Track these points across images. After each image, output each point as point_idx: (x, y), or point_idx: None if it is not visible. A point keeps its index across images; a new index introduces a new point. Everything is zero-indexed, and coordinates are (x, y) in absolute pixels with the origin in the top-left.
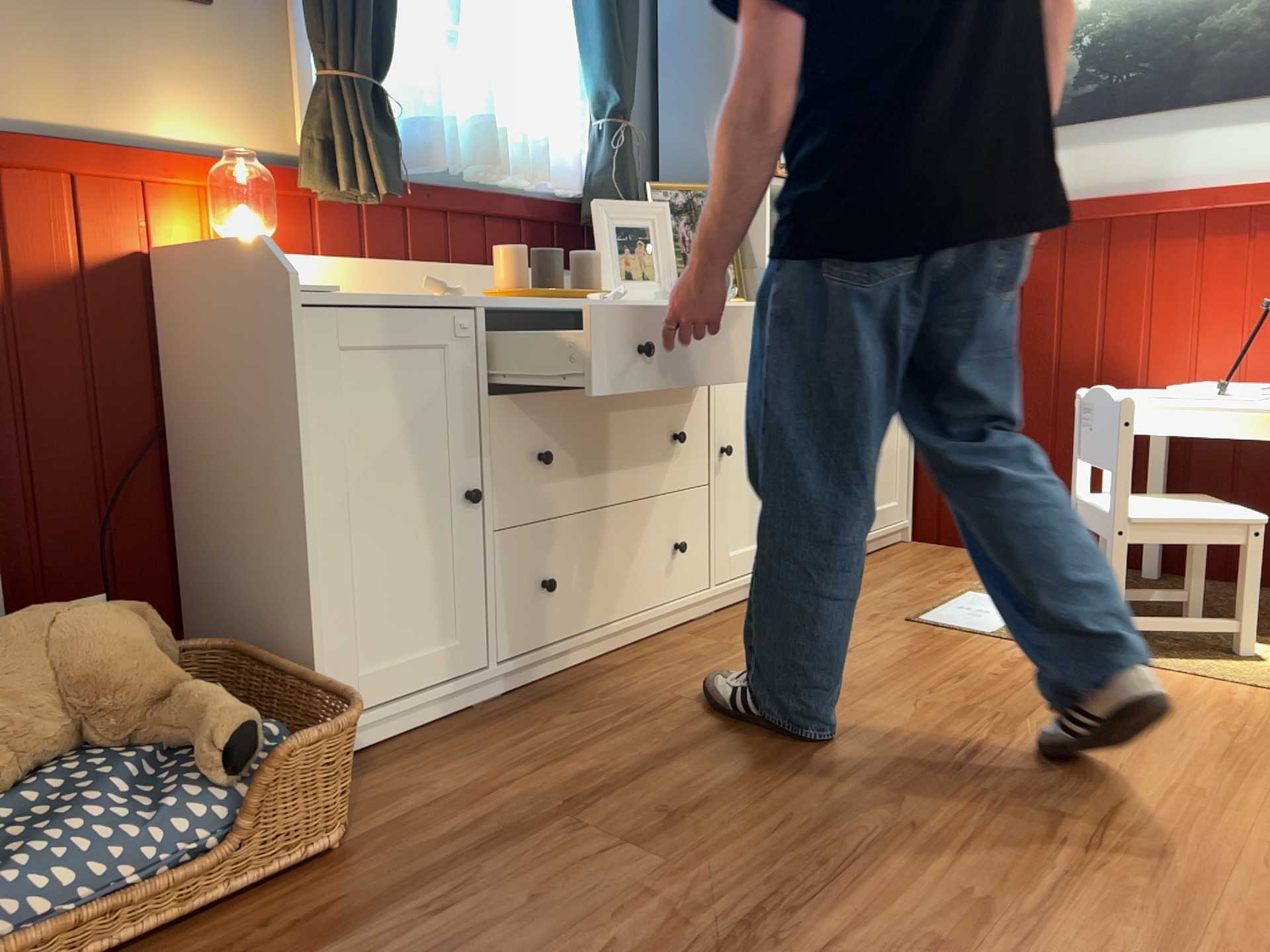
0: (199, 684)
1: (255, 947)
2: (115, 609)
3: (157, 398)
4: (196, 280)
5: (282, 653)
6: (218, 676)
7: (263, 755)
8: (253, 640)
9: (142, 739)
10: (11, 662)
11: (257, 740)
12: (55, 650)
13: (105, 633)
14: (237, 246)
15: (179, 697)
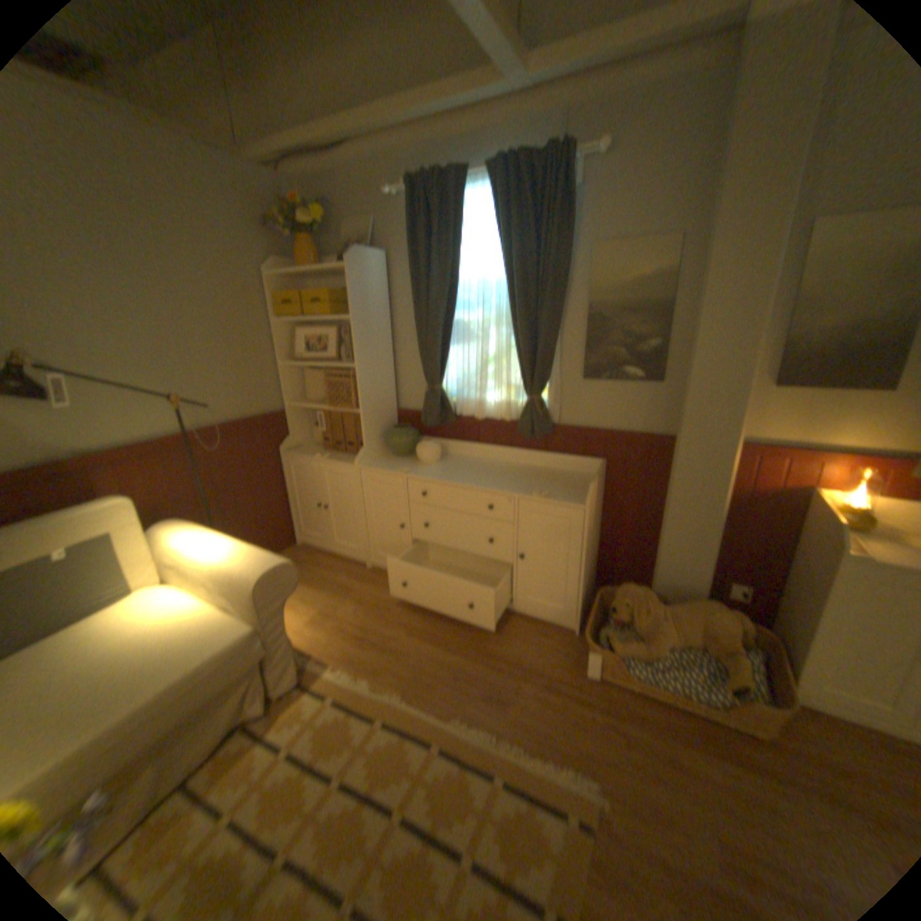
0: (745, 661)
1: (719, 747)
2: (734, 618)
3: (798, 537)
4: (823, 515)
5: (796, 660)
6: (770, 648)
7: (753, 698)
8: (791, 644)
9: (721, 663)
10: (695, 621)
11: (750, 695)
12: (708, 624)
13: (724, 627)
14: (837, 520)
15: (737, 661)
